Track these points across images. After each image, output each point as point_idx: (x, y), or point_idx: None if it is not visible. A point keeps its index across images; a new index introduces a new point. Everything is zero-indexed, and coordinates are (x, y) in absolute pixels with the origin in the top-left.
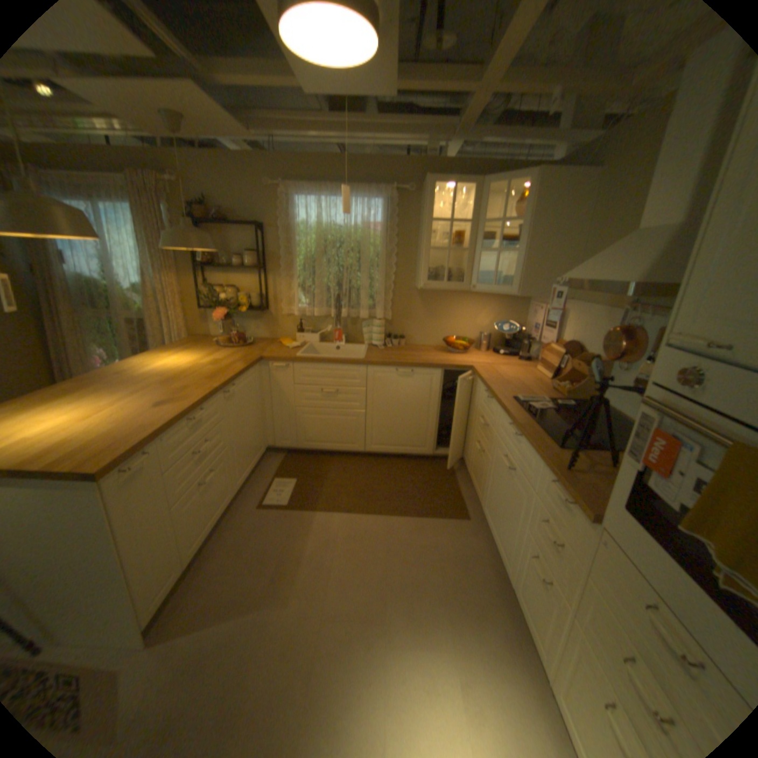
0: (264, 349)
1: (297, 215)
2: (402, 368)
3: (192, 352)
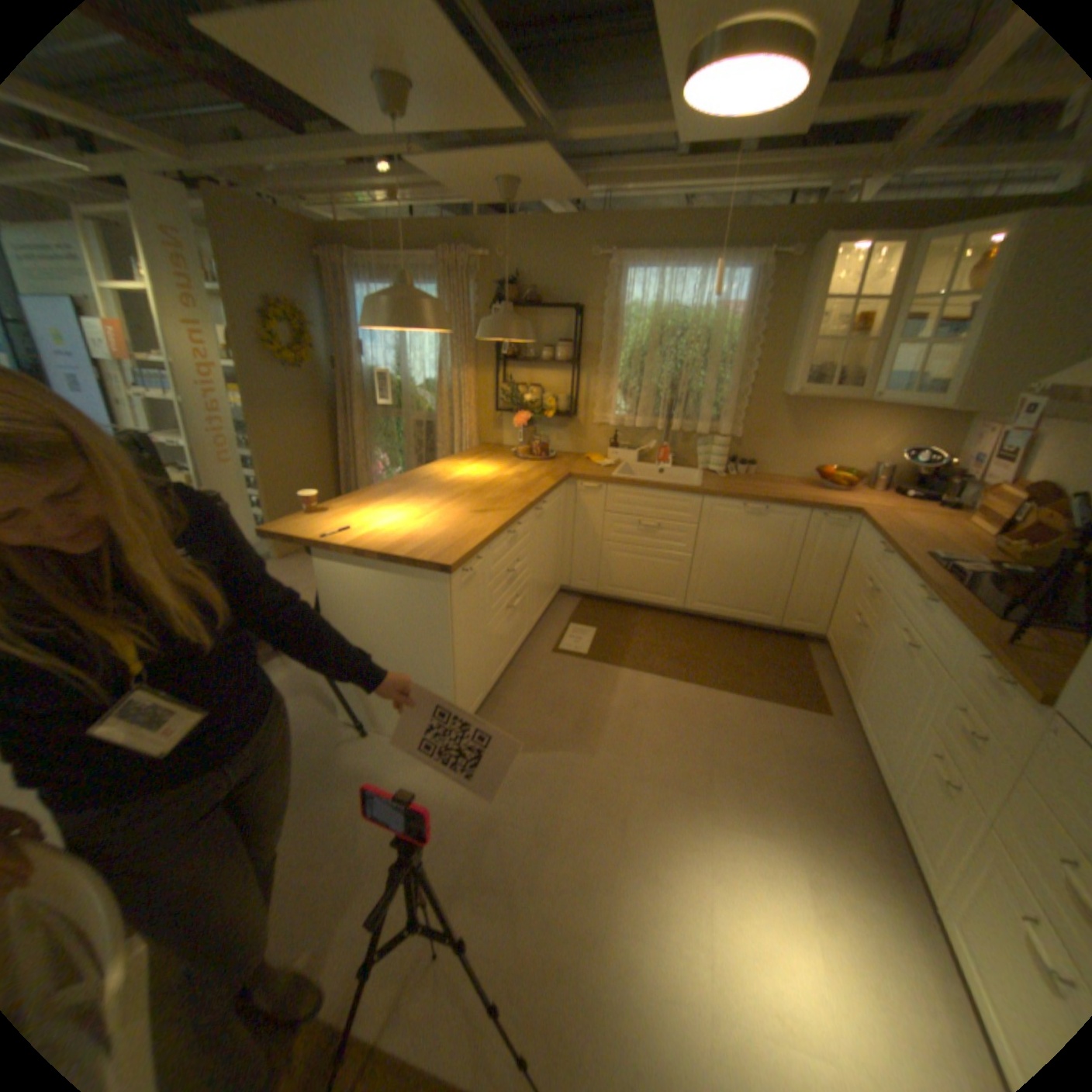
0: (571, 466)
1: (630, 295)
2: (753, 504)
3: (491, 463)
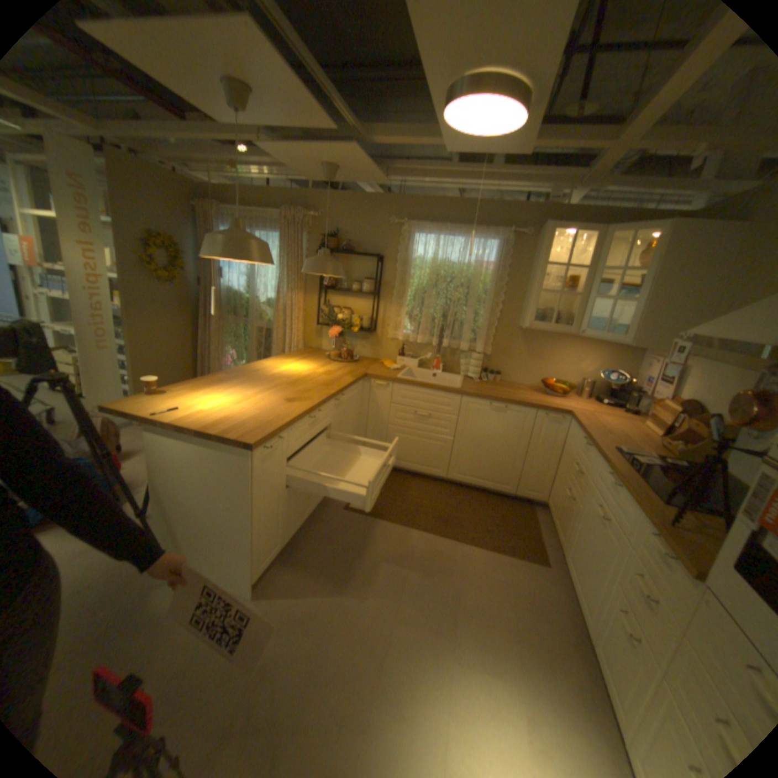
0: (368, 368)
1: (415, 251)
2: (496, 403)
3: (309, 362)
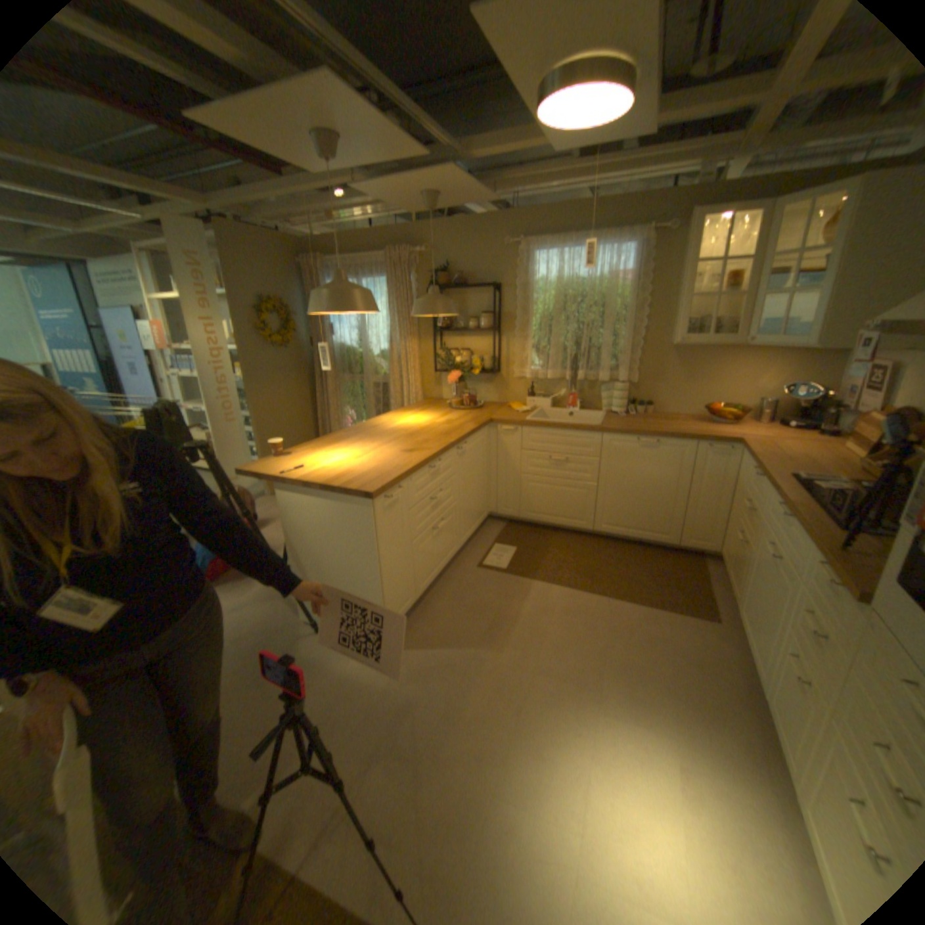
0: (493, 413)
1: (536, 272)
2: (645, 438)
3: (428, 413)
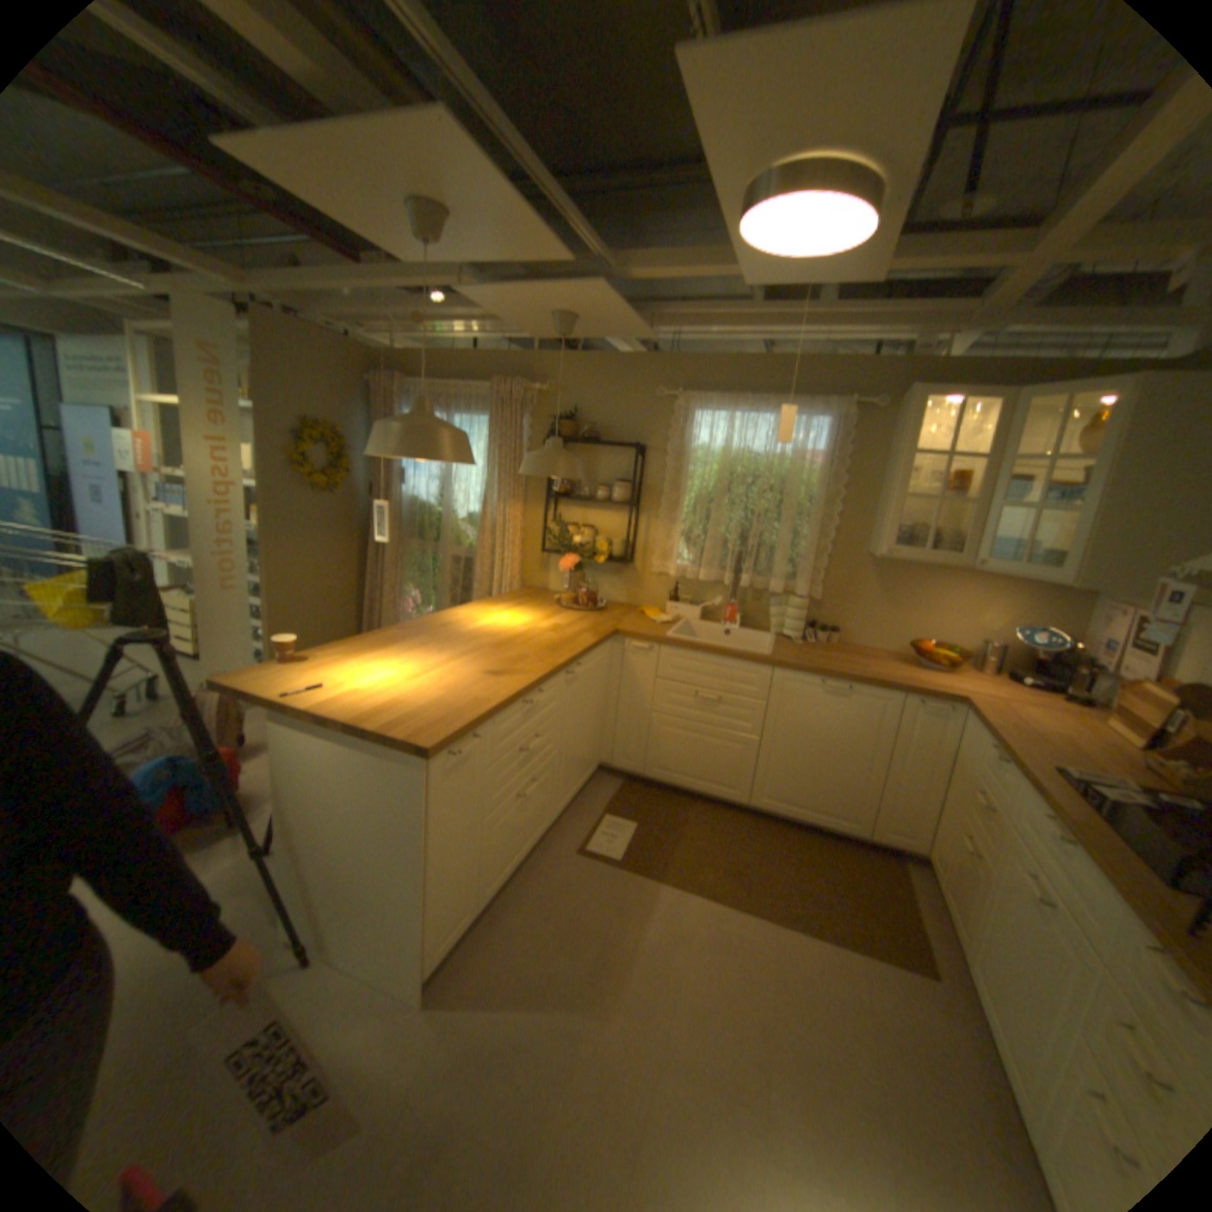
0: (620, 620)
1: (696, 437)
2: (834, 682)
3: (527, 610)
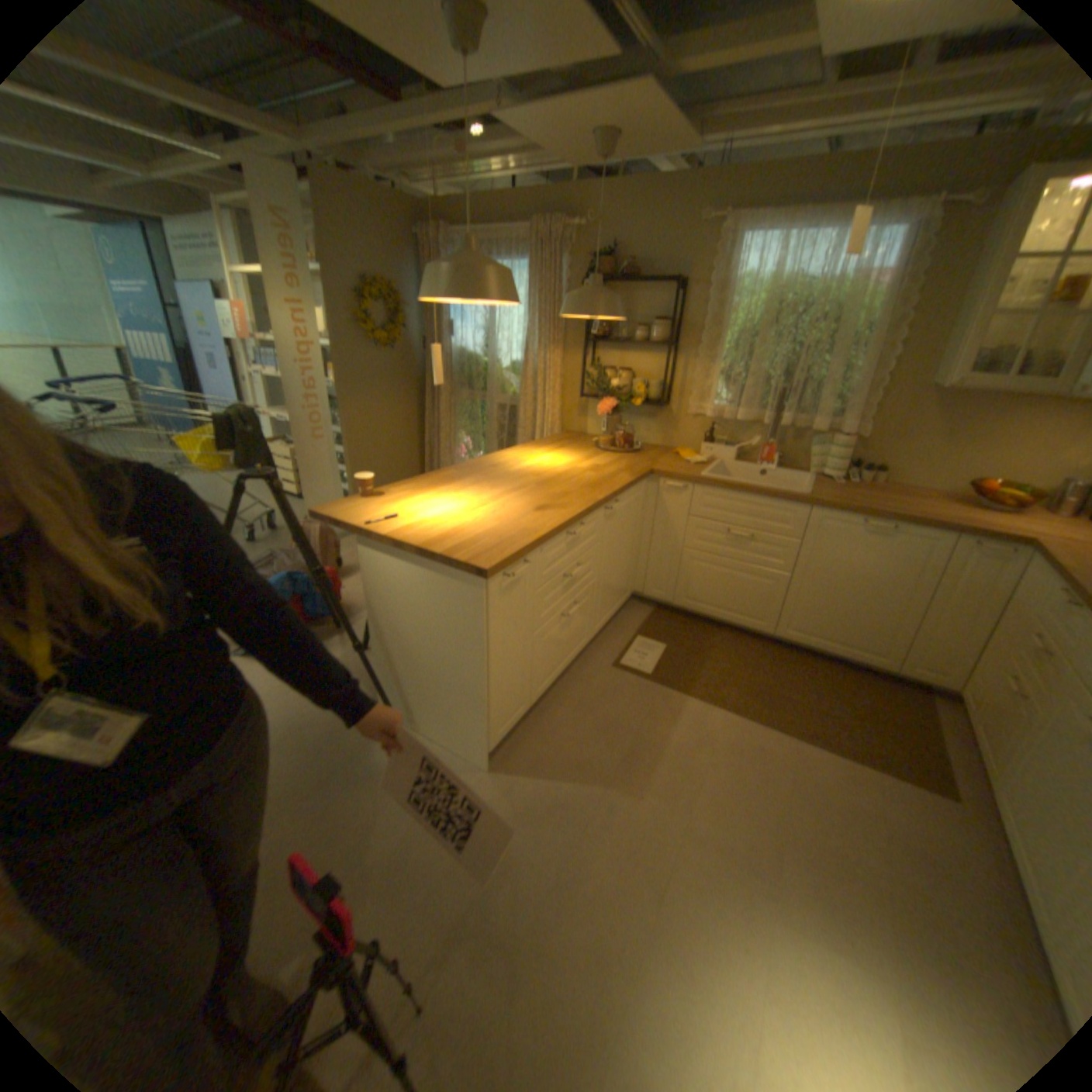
0: (655, 461)
1: (743, 264)
2: (877, 521)
3: (567, 453)
